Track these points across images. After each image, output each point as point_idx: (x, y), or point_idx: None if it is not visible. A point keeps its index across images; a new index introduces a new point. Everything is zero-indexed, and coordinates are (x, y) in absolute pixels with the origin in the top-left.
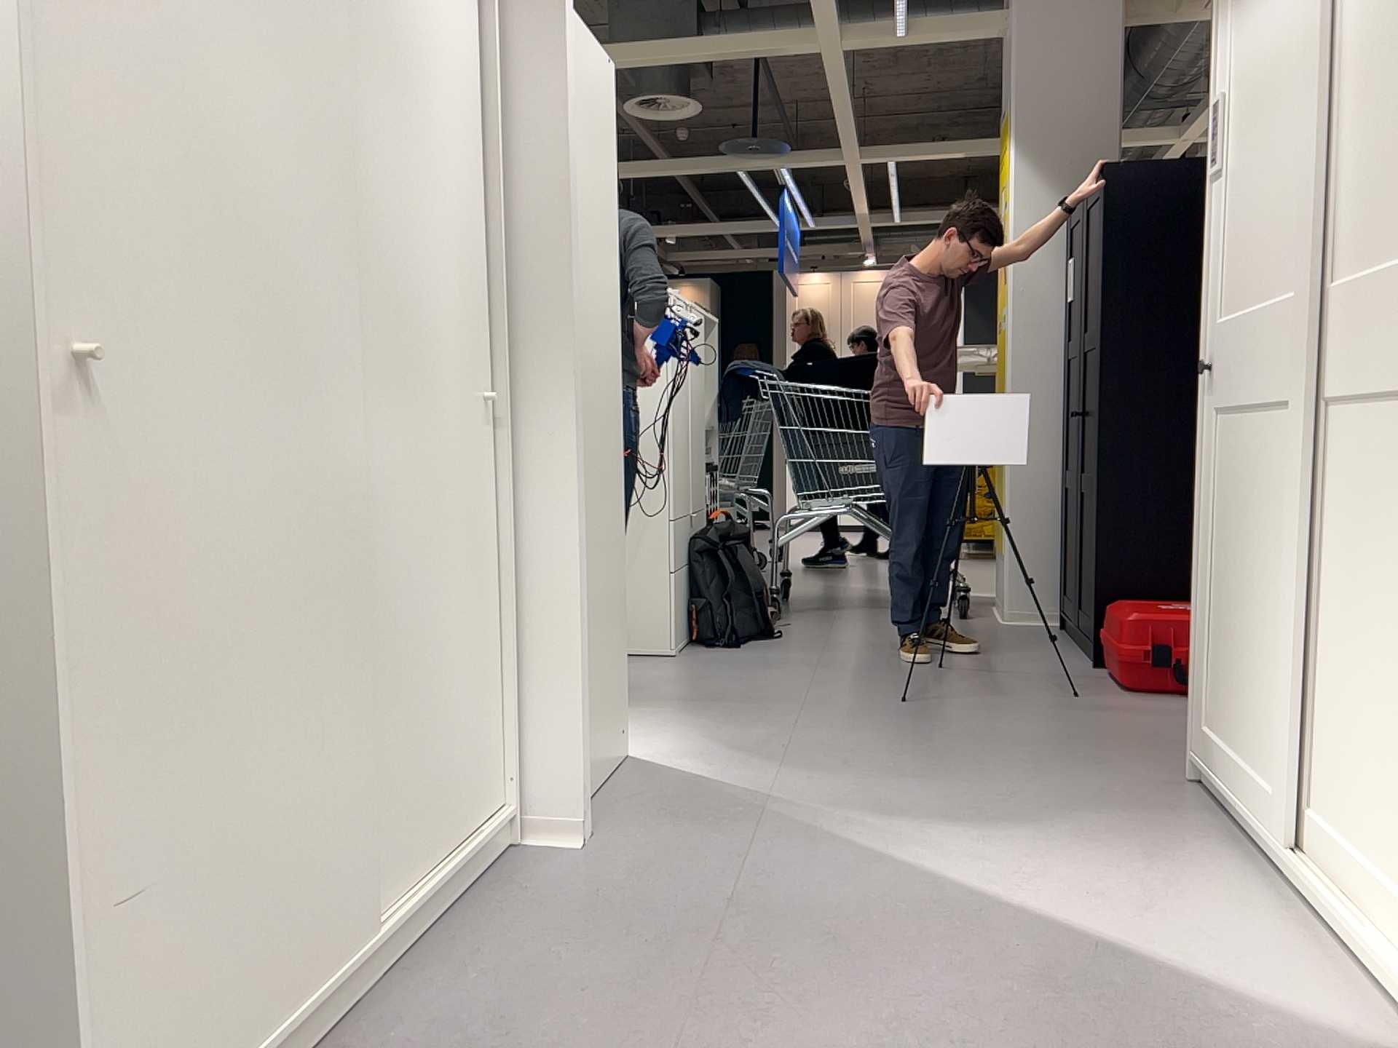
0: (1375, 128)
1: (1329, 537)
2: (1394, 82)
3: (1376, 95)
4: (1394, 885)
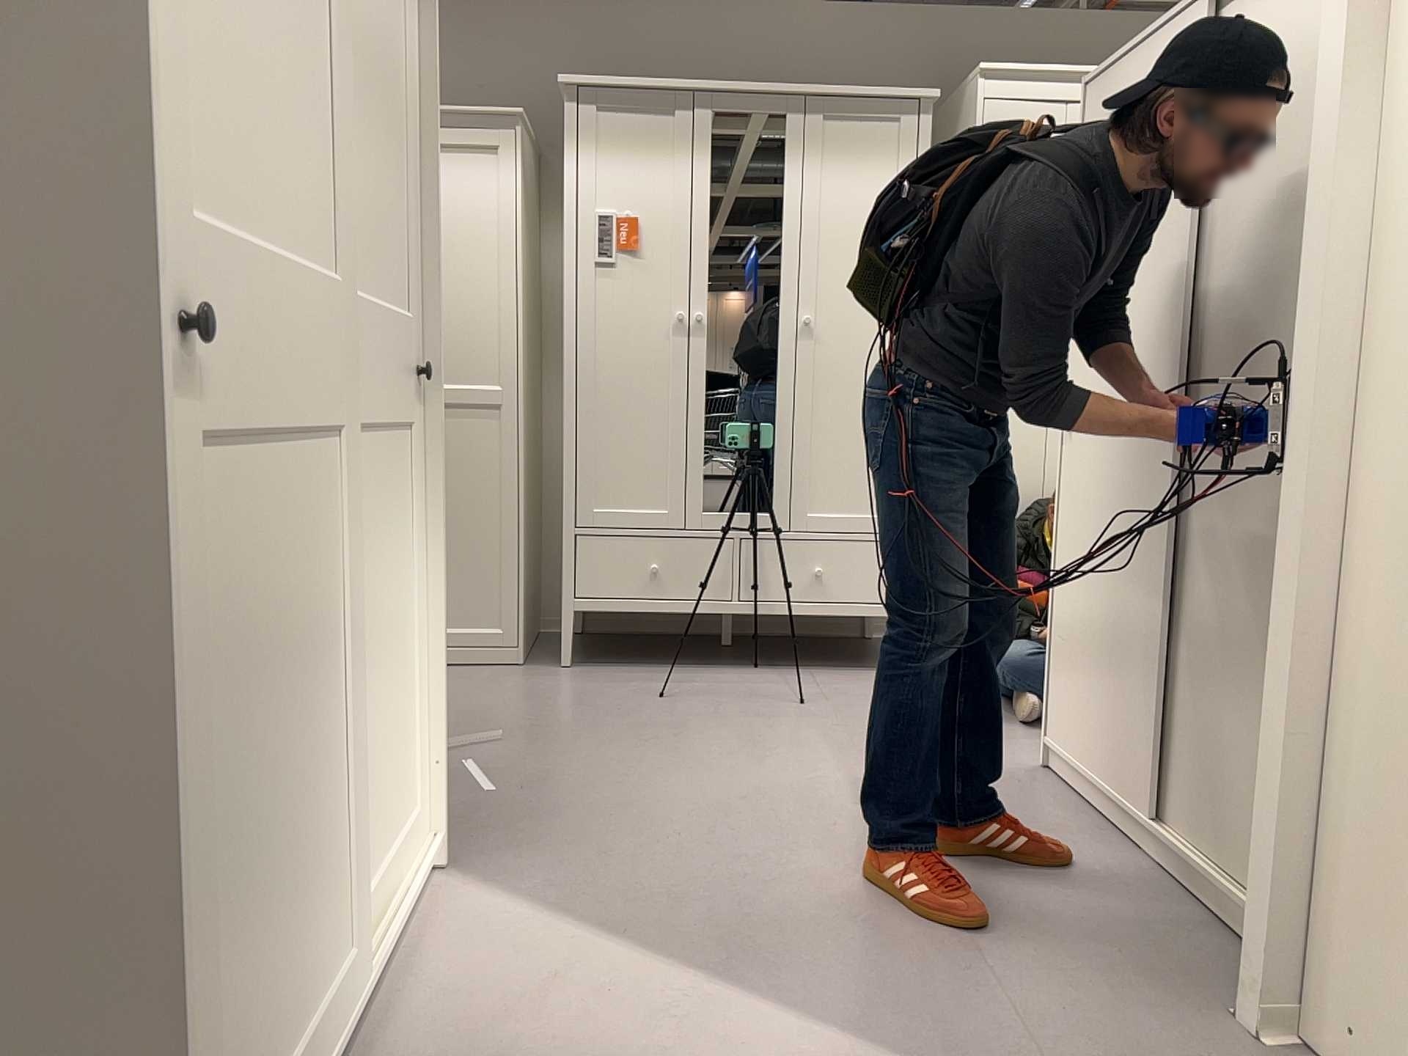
0: (358, 152)
1: (346, 593)
2: (368, 128)
3: (358, 118)
4: (402, 831)
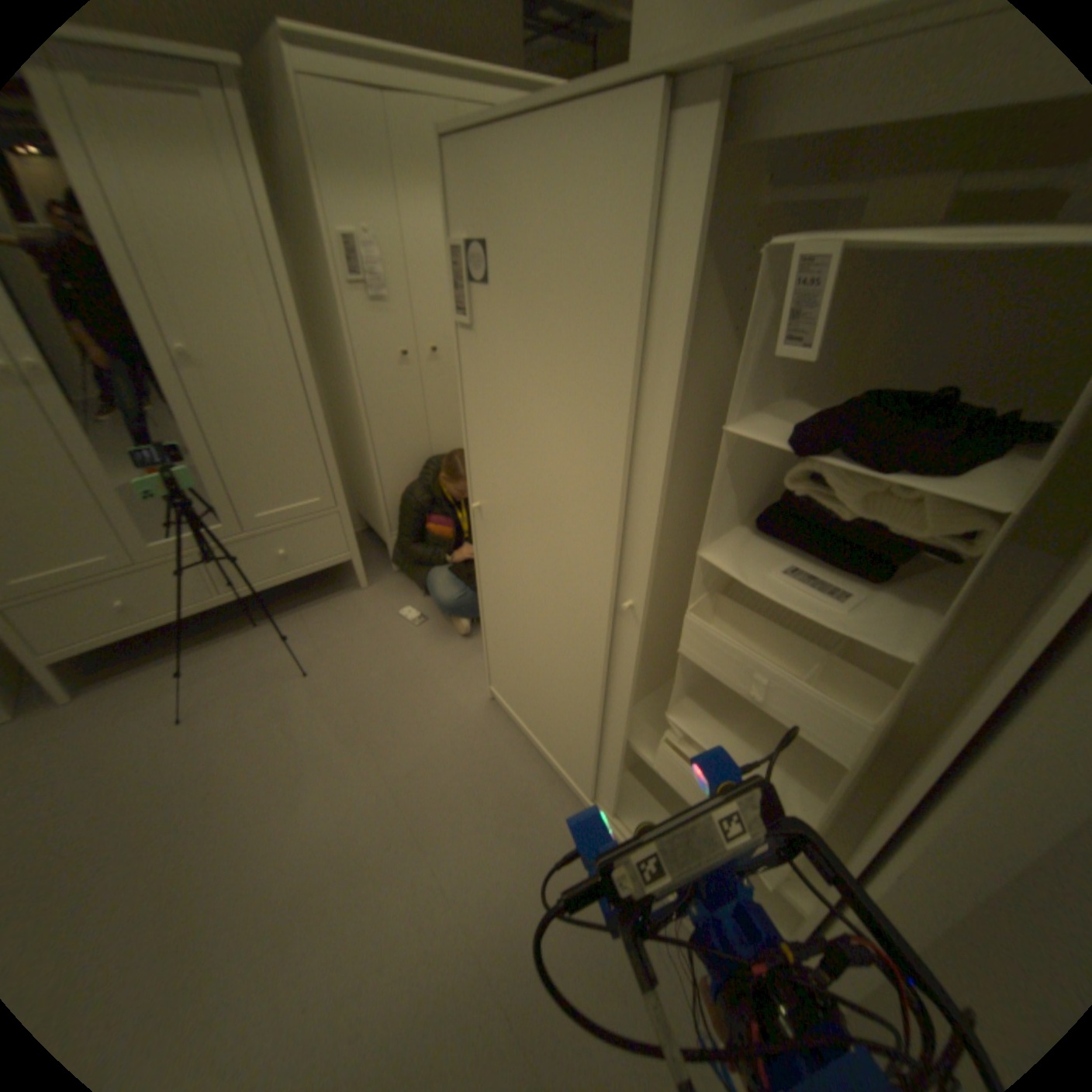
0: None
1: None
2: None
3: None
4: None
